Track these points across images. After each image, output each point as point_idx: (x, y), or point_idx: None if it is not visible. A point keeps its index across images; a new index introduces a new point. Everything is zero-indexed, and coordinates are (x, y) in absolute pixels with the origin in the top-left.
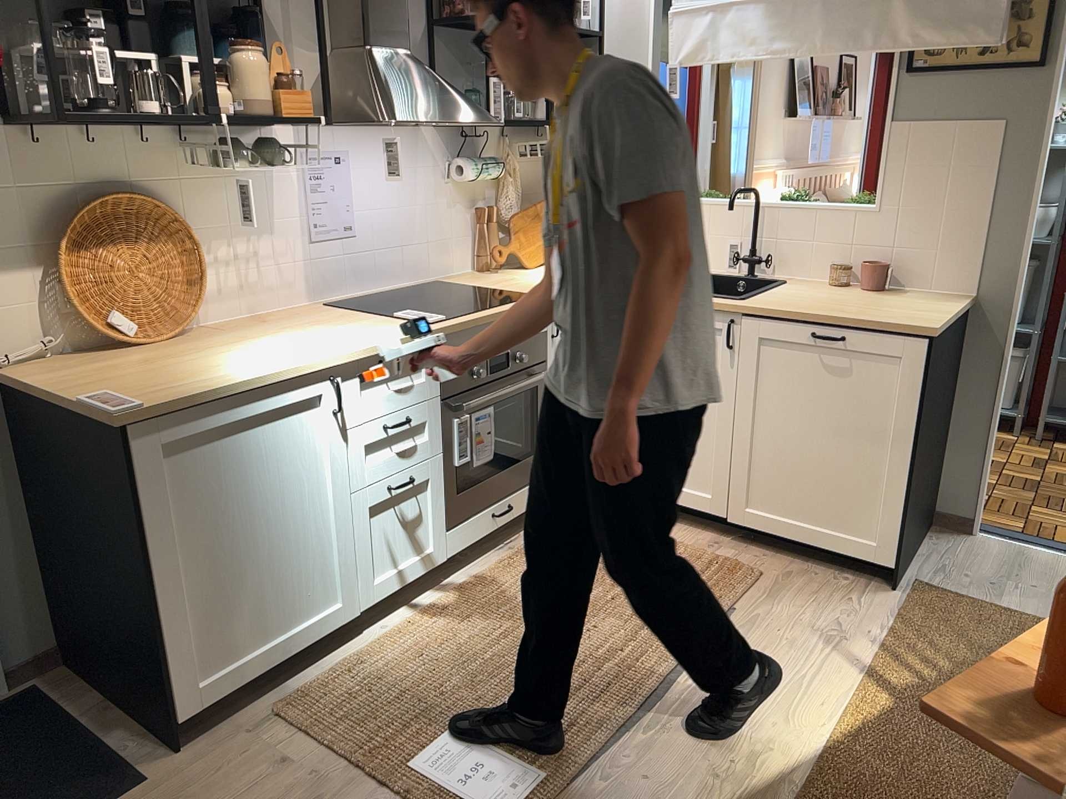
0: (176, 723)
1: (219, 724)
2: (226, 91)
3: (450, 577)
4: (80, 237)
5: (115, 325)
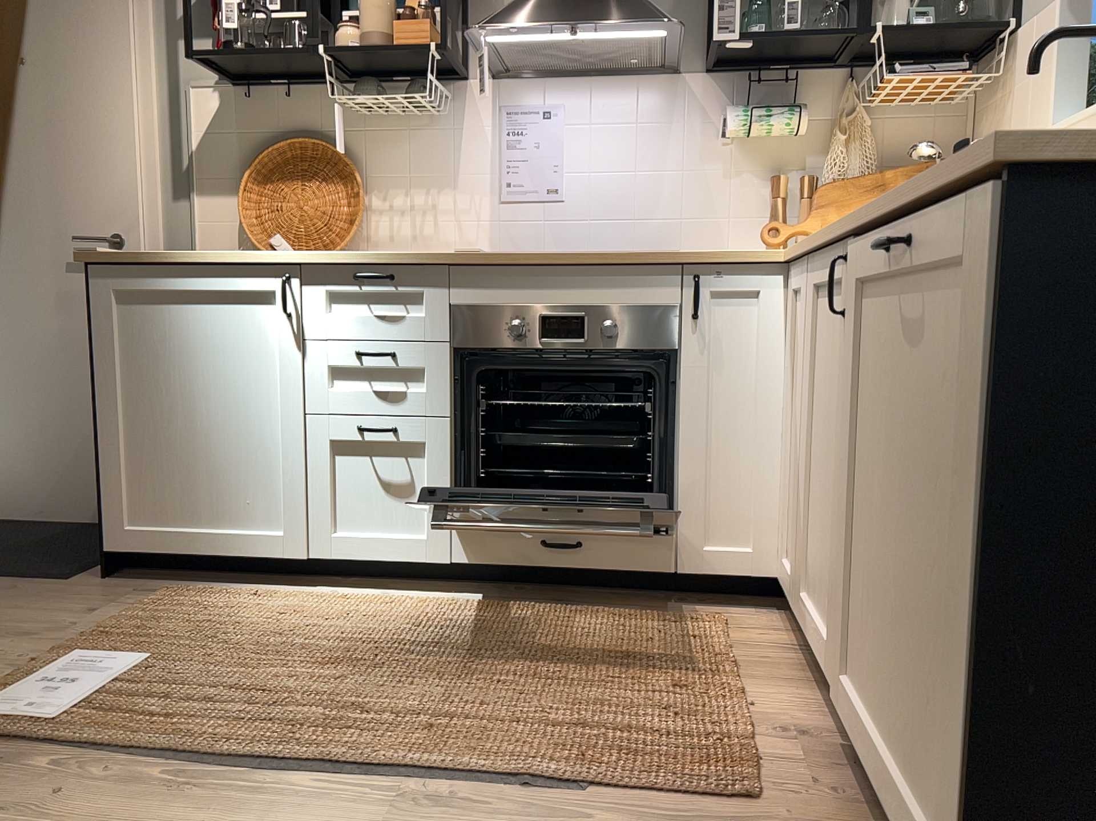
0: (104, 549)
1: (144, 580)
2: (348, 30)
3: (463, 595)
4: (268, 171)
5: (272, 244)
